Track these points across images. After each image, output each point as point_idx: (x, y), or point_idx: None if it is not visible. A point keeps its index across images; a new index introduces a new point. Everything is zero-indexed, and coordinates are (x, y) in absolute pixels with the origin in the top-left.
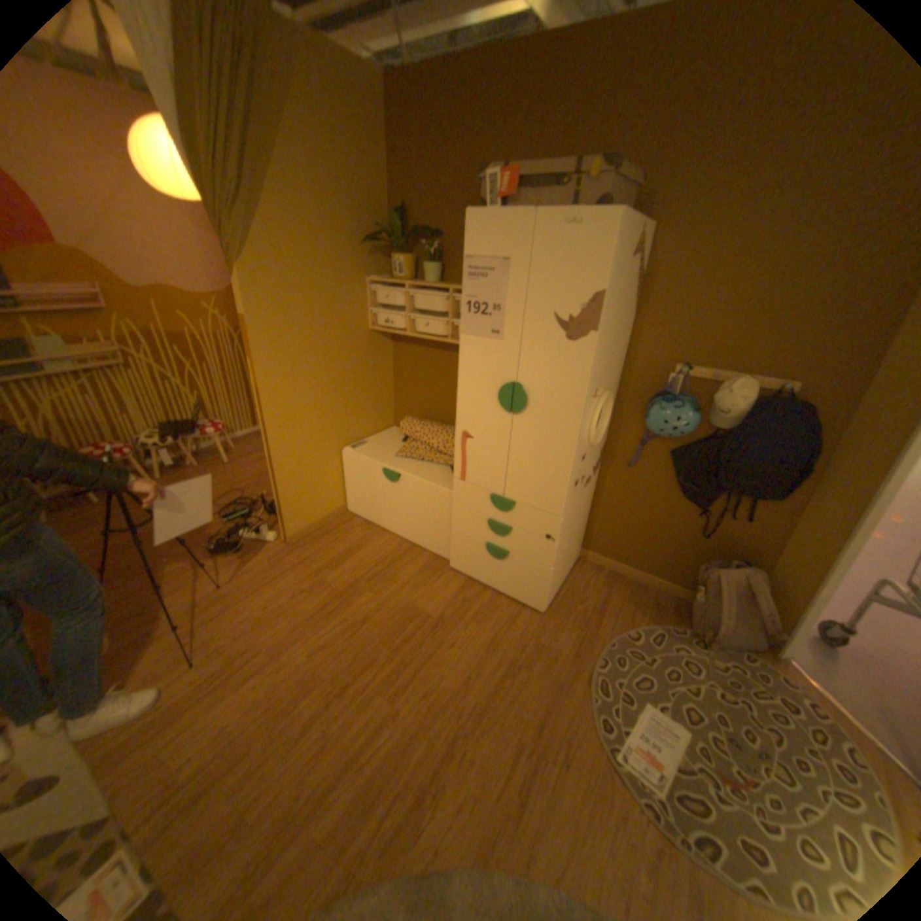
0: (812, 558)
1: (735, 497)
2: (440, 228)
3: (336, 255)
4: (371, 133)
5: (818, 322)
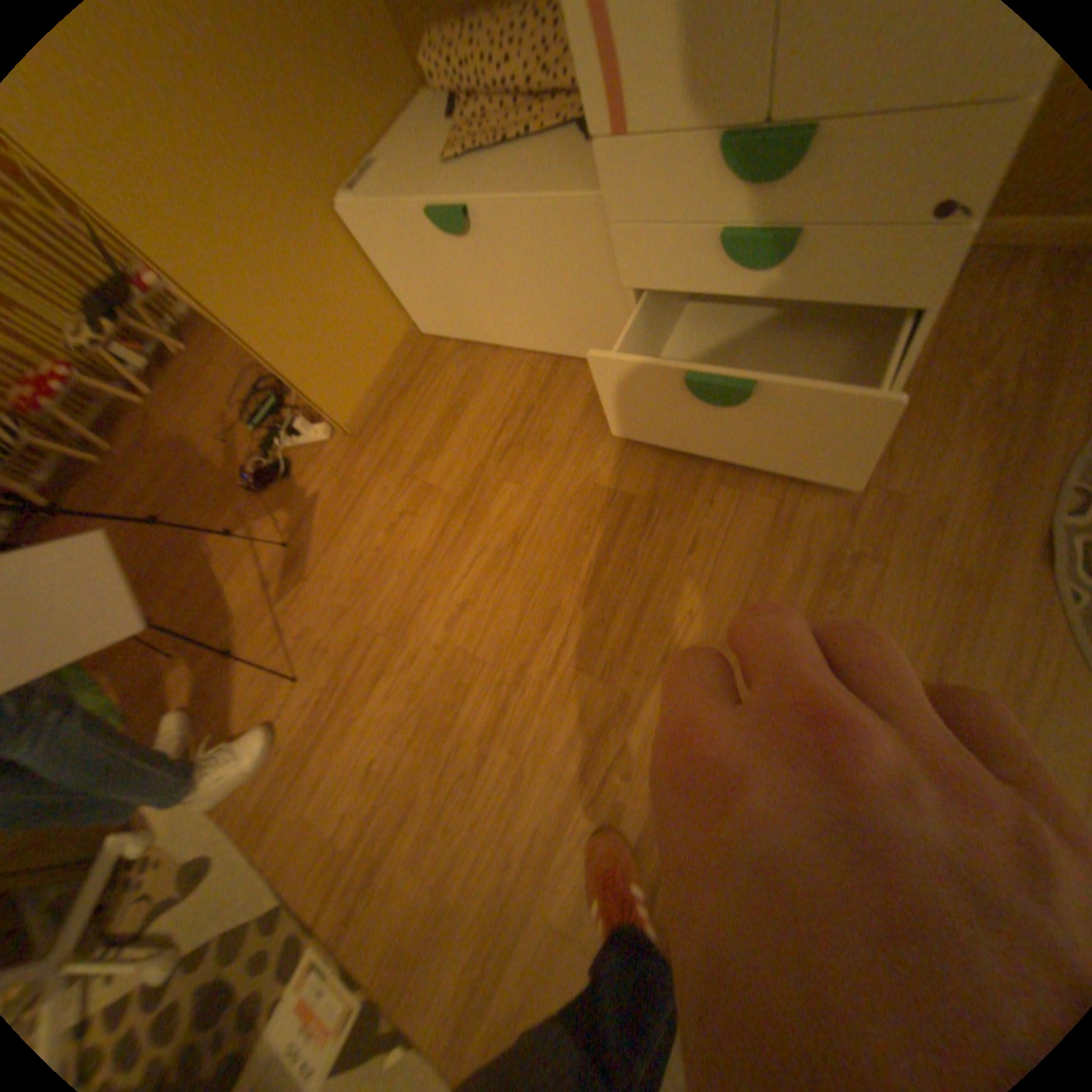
0: None
1: None
2: None
3: None
4: None
5: None
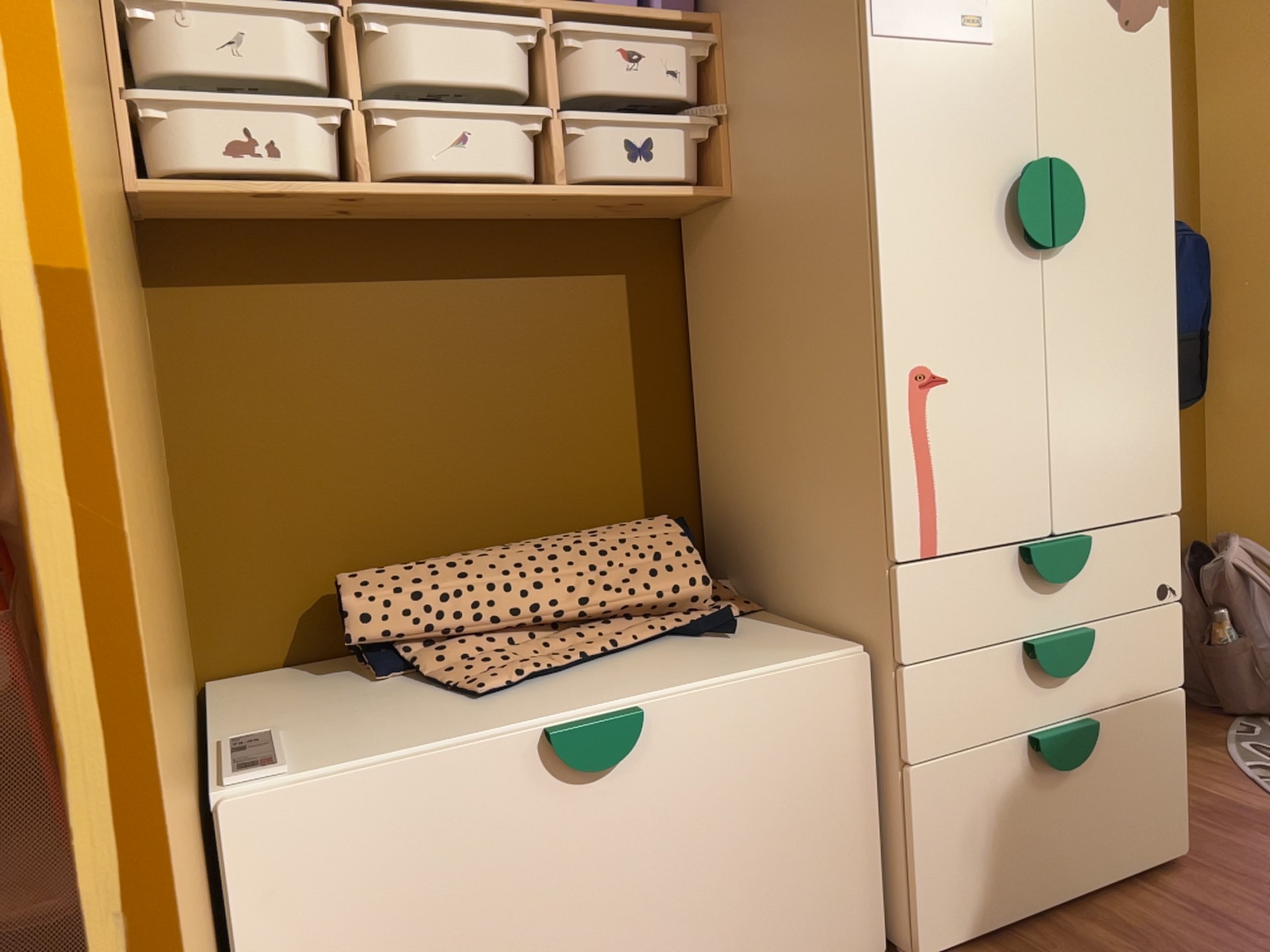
0: (1257, 471)
1: None
2: None
3: None
4: None
5: None
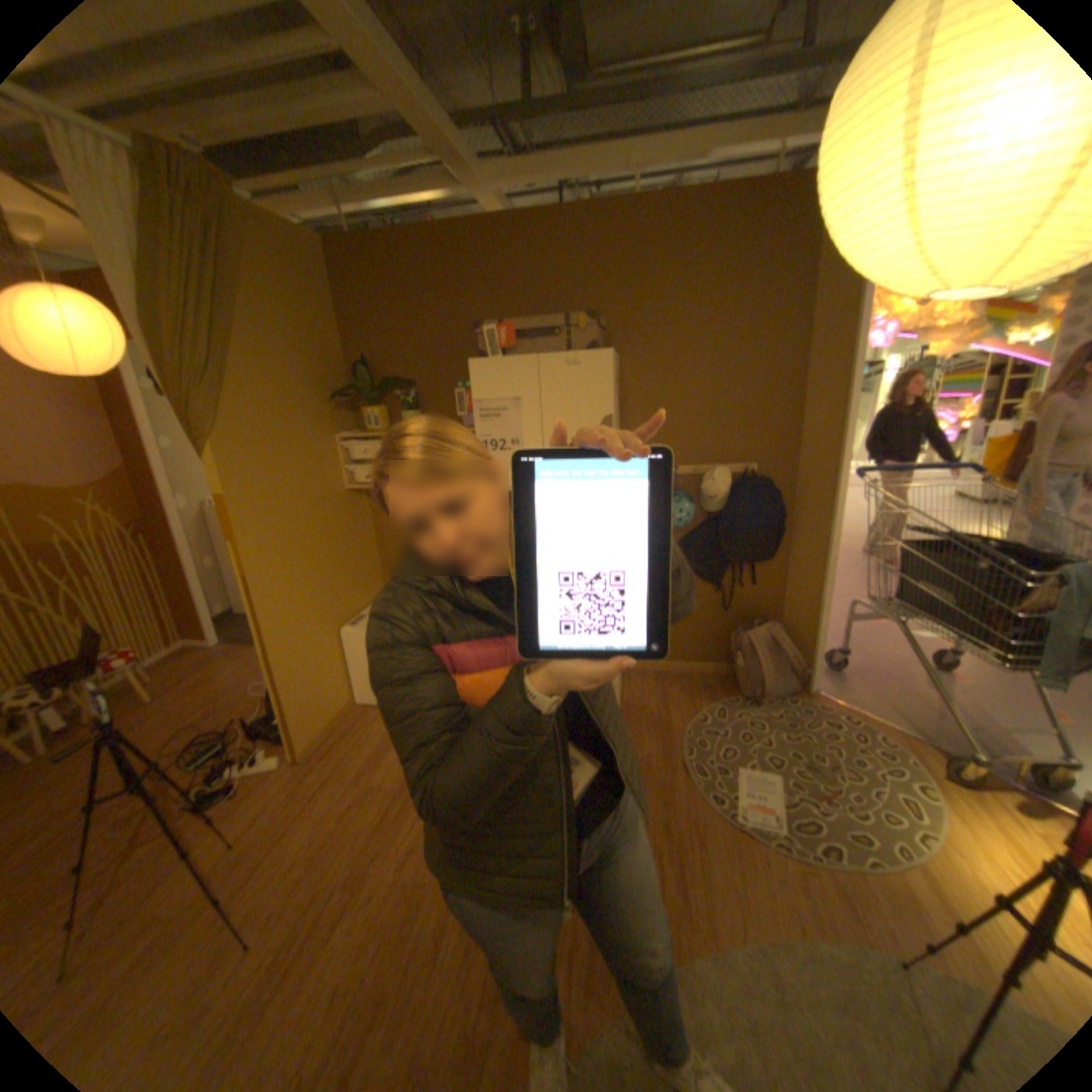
0: (805, 600)
1: (737, 567)
2: (410, 378)
3: (304, 416)
4: (318, 293)
5: (753, 418)
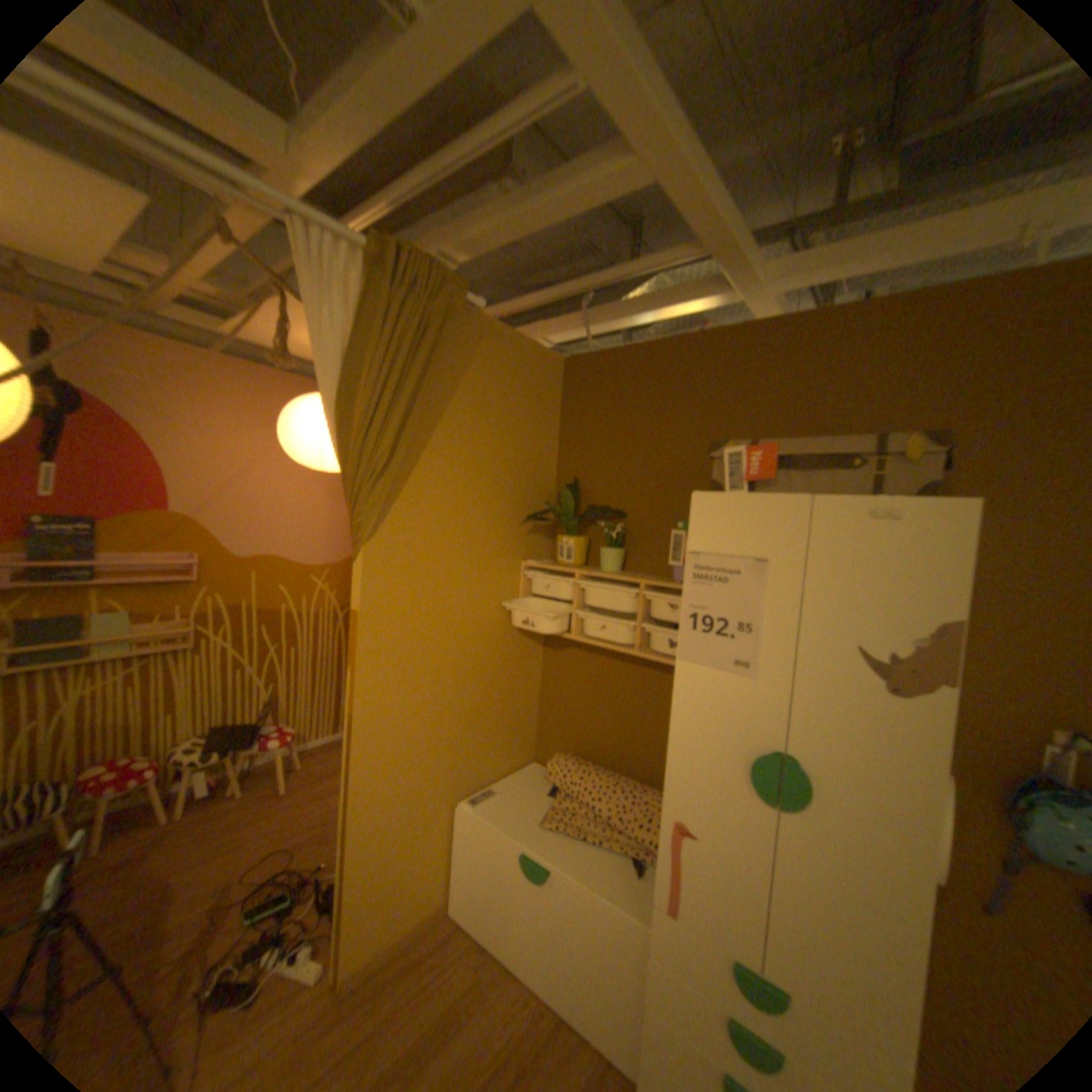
0: None
1: None
2: (623, 508)
3: (490, 535)
4: (546, 410)
5: None
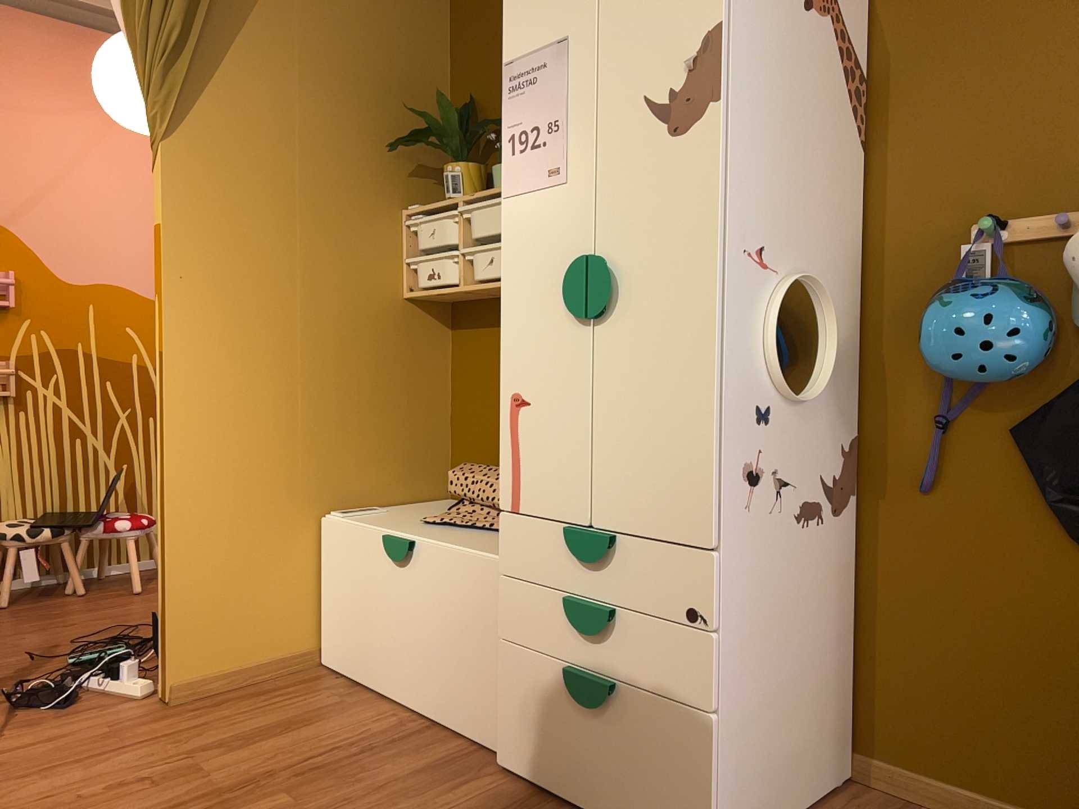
0: None
1: None
2: None
3: (348, 163)
4: (427, 10)
5: None
